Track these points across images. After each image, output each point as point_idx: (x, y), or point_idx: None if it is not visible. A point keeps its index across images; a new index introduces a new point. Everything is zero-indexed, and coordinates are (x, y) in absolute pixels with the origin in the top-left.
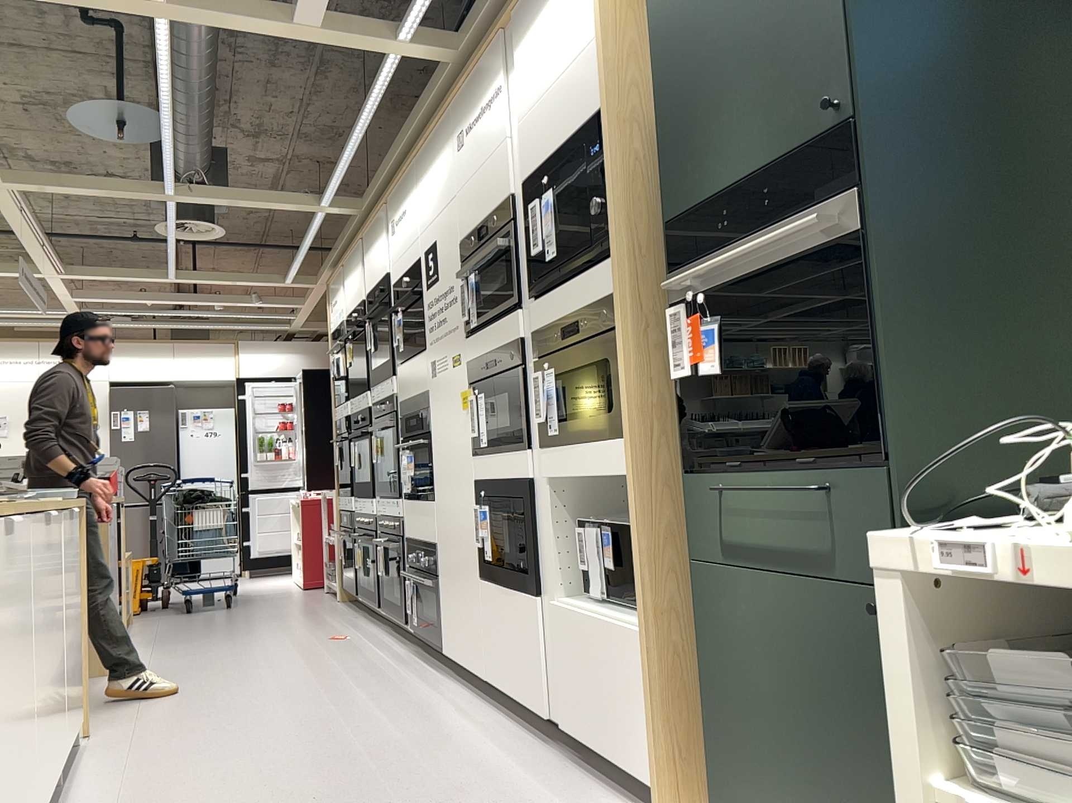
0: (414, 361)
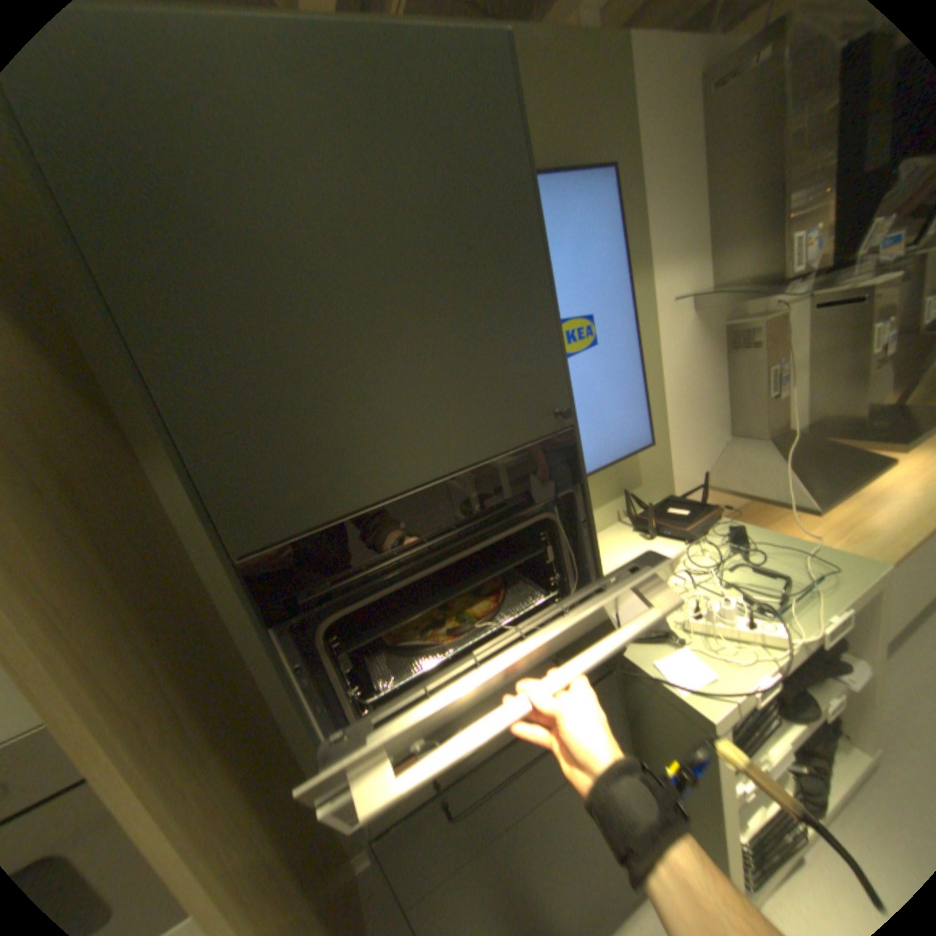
0: None
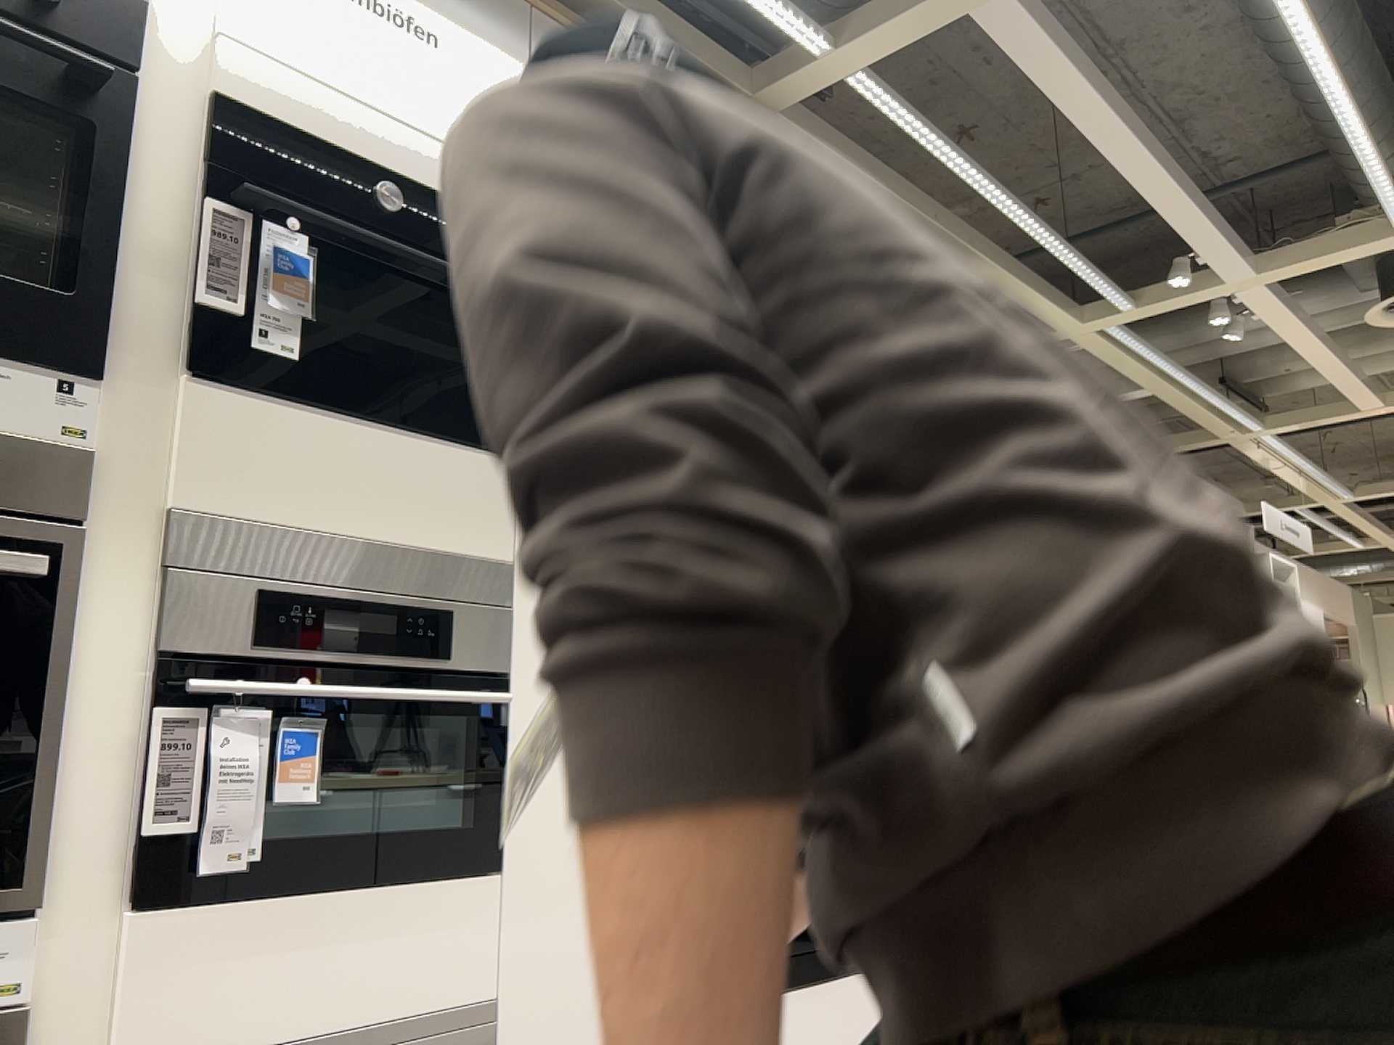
0: (426, 450)
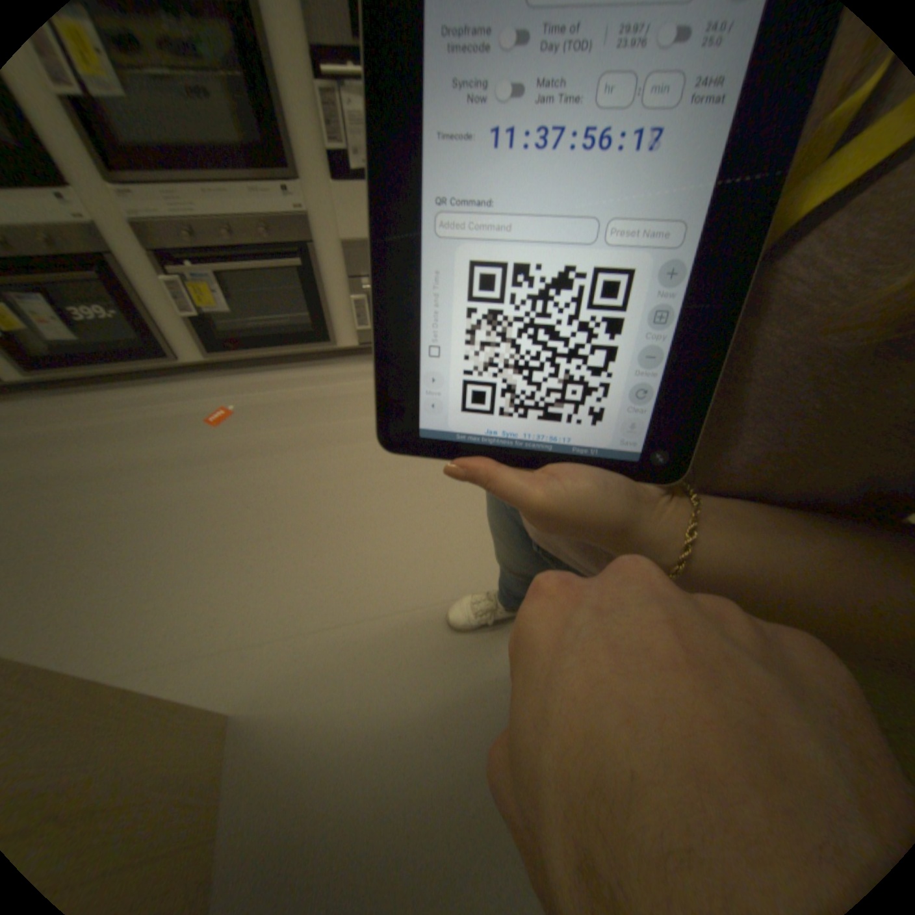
0: None
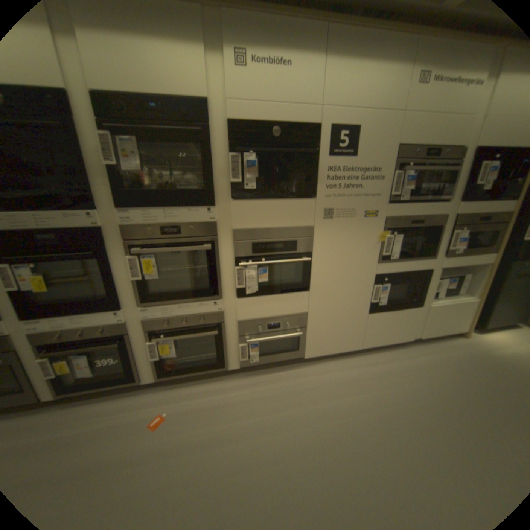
0: (289, 202)
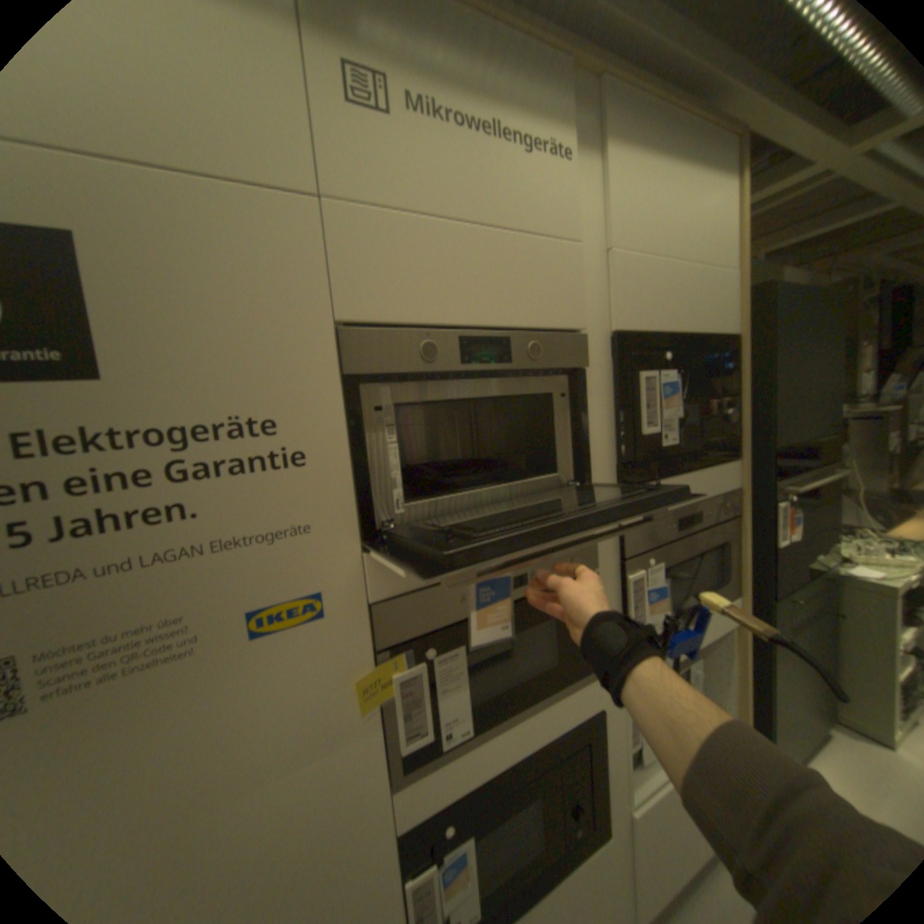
0: None
